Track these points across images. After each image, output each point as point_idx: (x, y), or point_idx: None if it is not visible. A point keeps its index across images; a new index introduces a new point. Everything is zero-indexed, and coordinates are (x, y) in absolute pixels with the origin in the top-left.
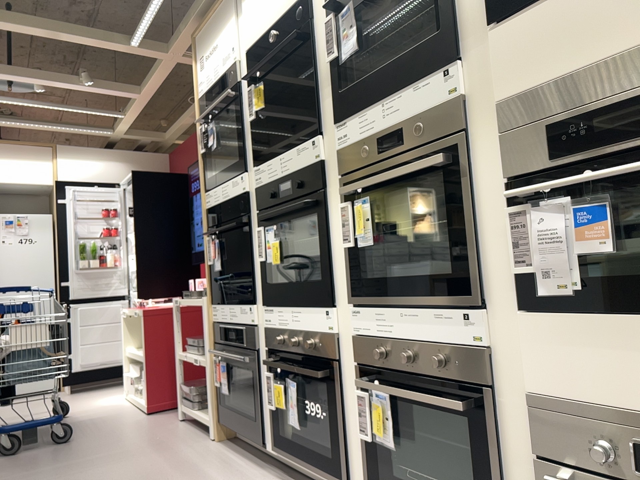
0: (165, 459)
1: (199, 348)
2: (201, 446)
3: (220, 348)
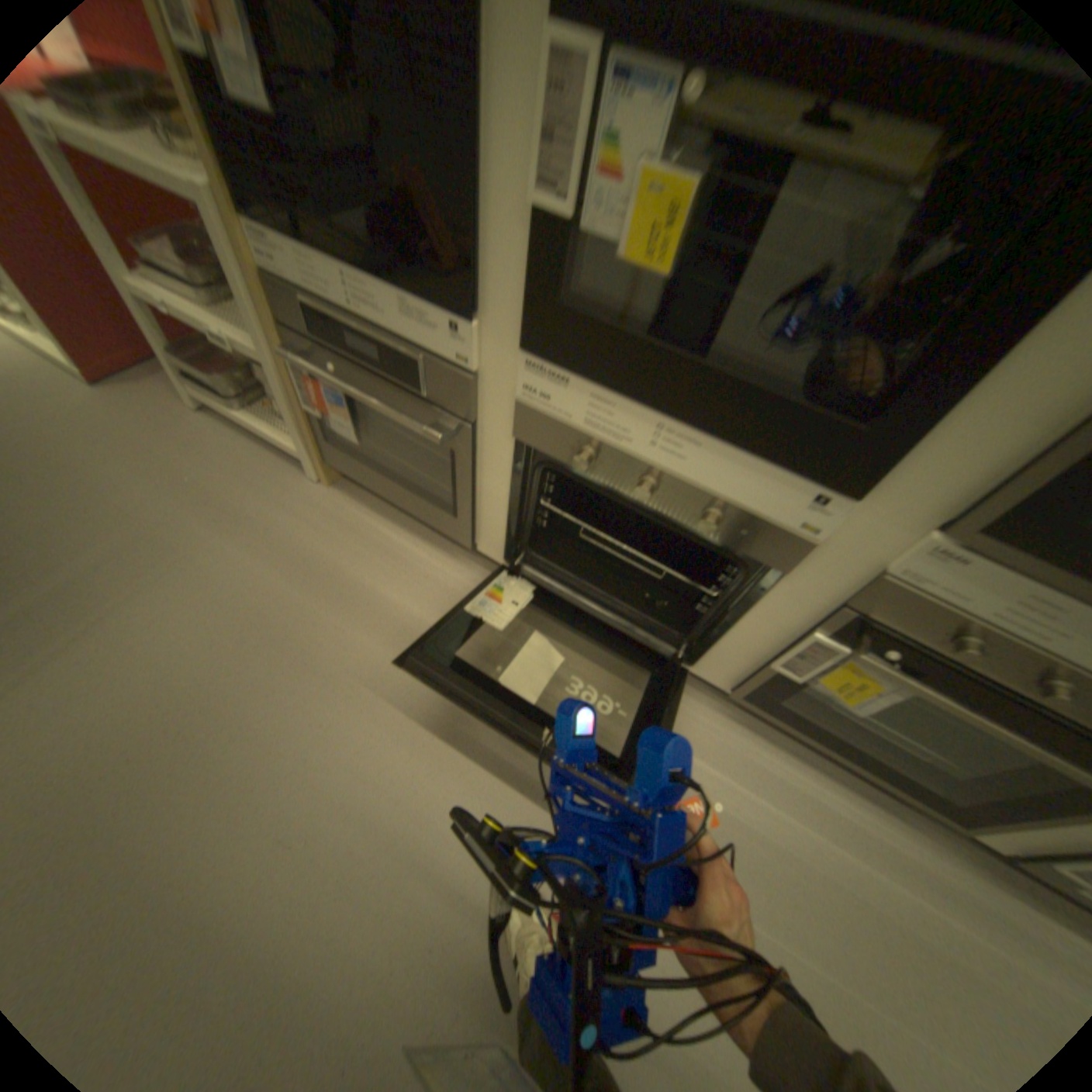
0: (257, 552)
1: (201, 289)
2: (307, 503)
3: (309, 342)
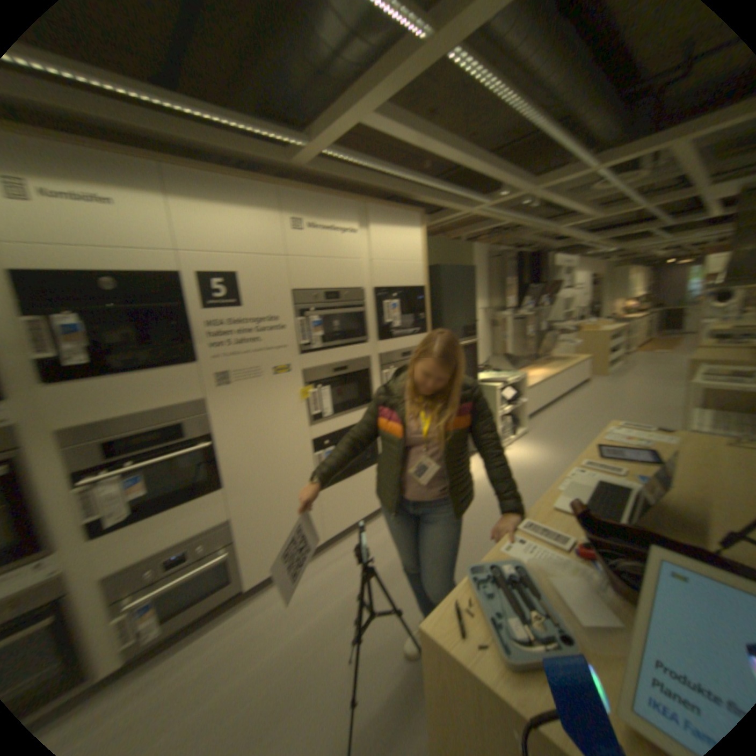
0: None
1: None
2: None
3: None
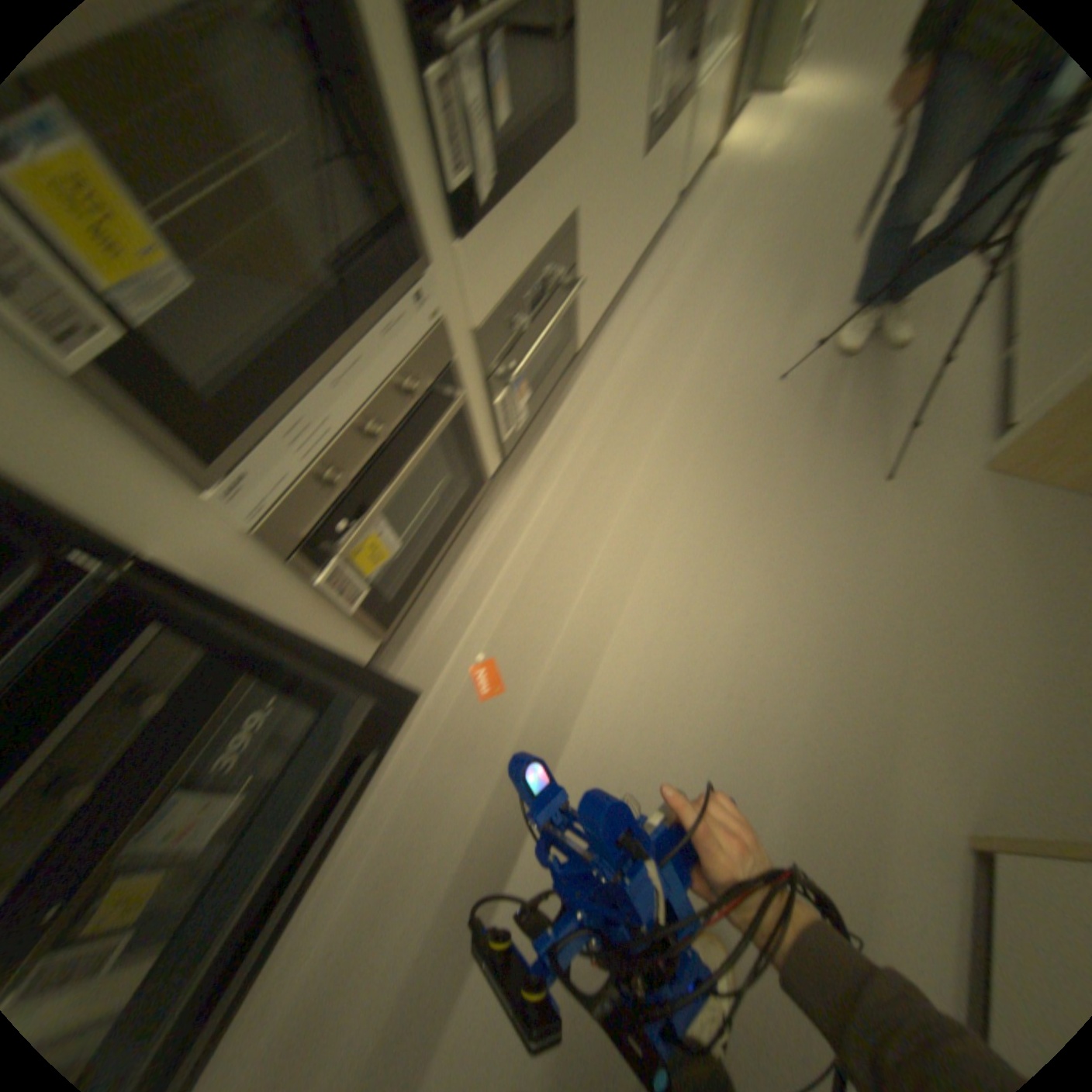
0: None
1: None
2: None
3: None
